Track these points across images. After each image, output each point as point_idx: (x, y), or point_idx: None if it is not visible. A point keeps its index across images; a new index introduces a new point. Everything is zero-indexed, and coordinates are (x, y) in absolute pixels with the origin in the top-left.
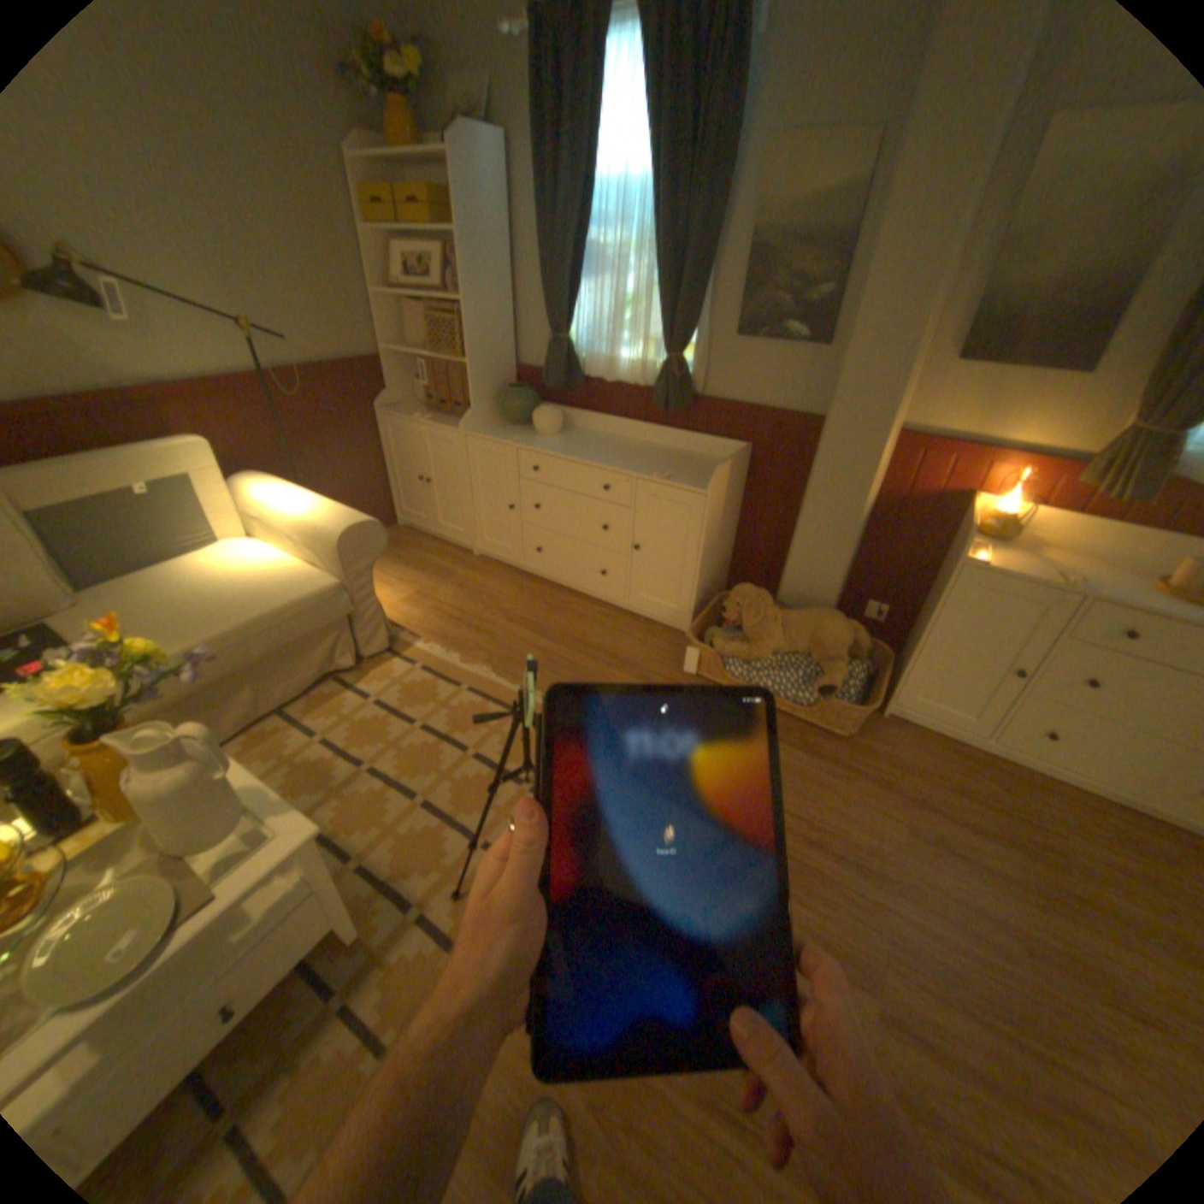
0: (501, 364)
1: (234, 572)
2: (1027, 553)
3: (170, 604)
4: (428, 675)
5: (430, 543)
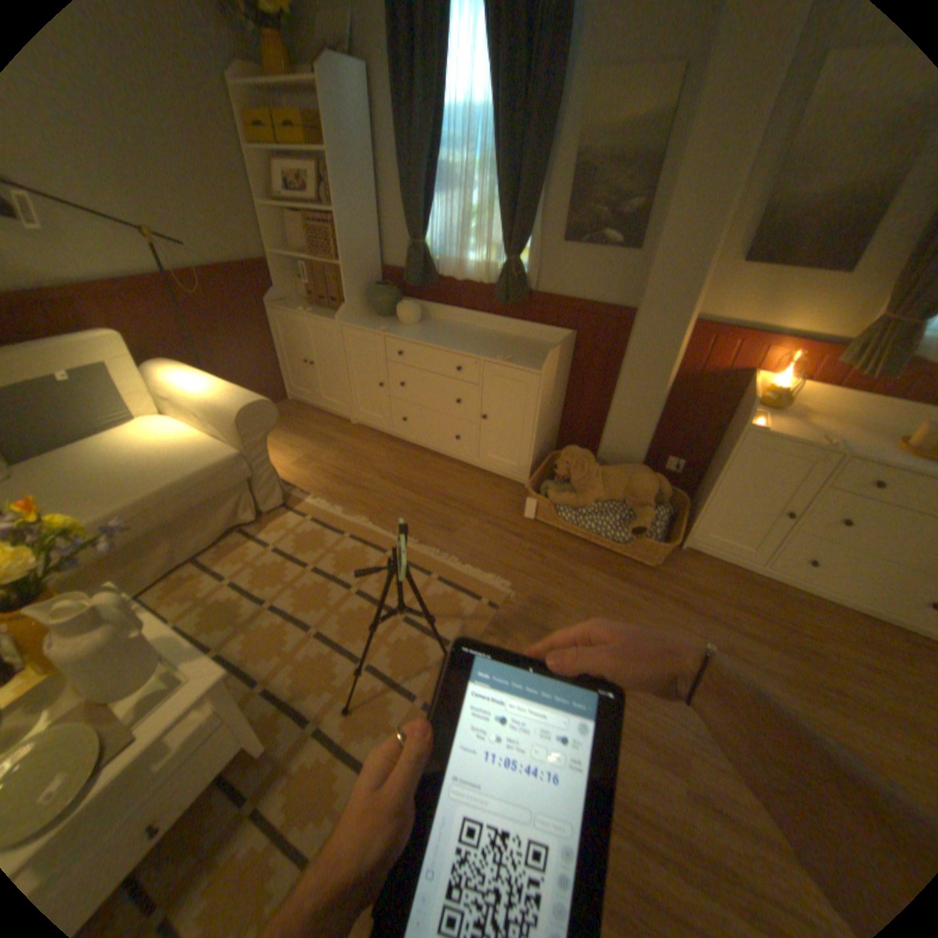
0: (369, 265)
1: (149, 445)
2: (797, 419)
3: (93, 475)
4: (317, 525)
5: (315, 414)
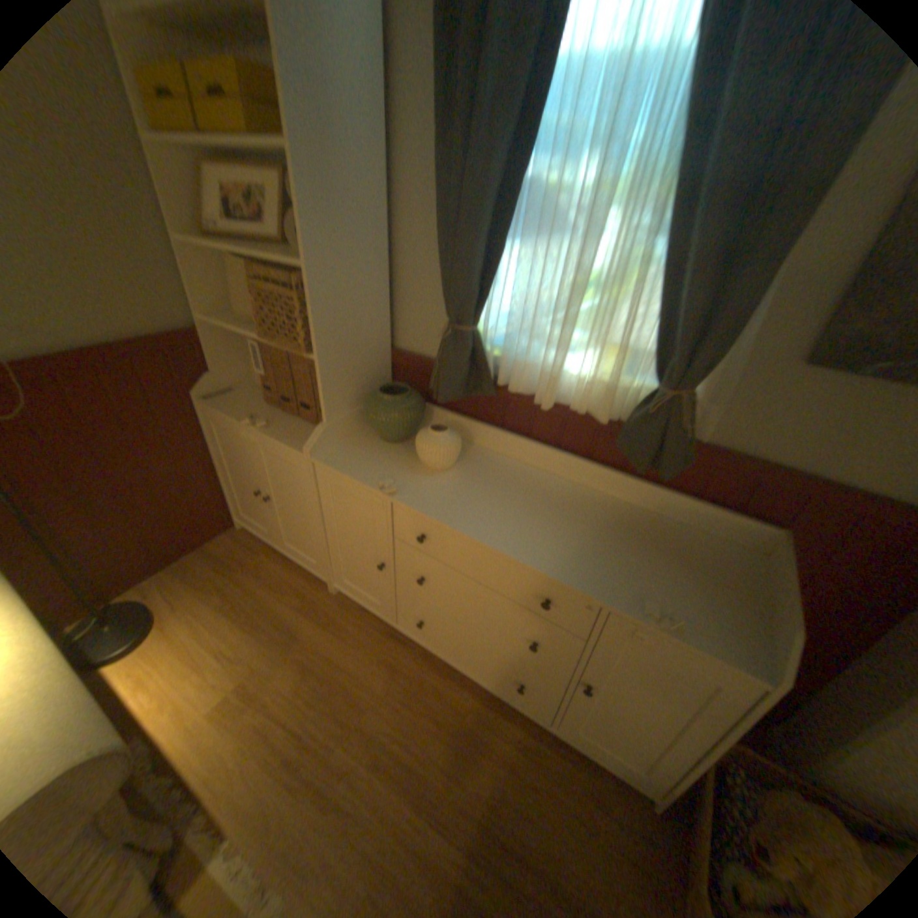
0: (371, 351)
1: None
2: None
3: None
4: None
5: (274, 564)
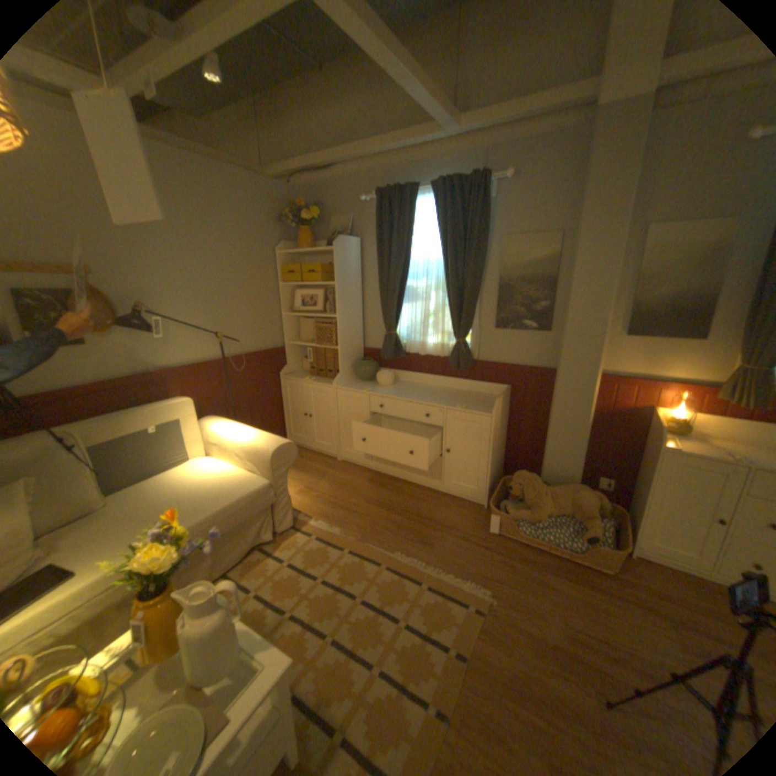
0: (356, 347)
1: (203, 479)
2: (701, 442)
3: (166, 502)
4: (320, 543)
5: (309, 454)
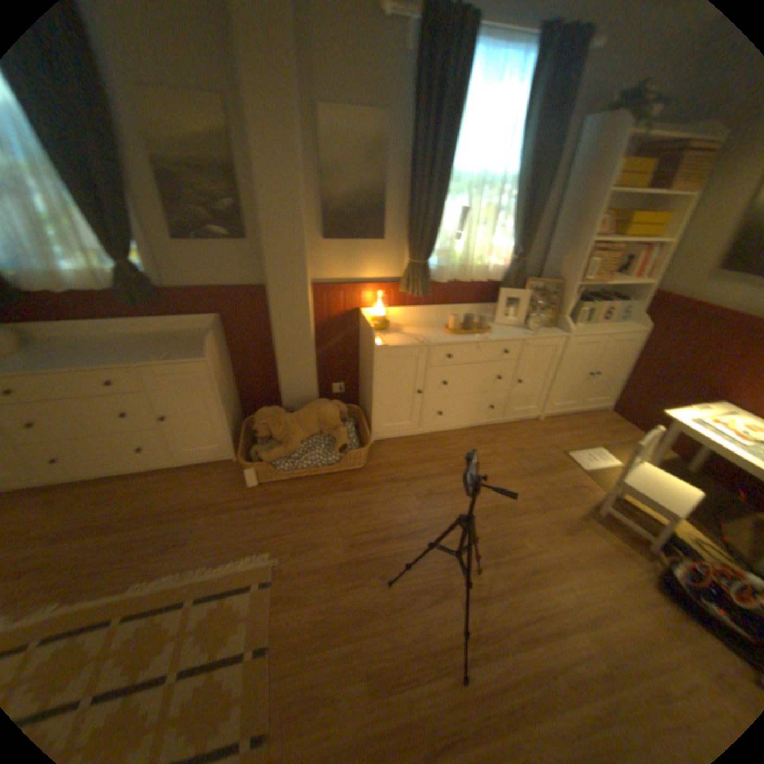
0: None
1: None
2: (397, 333)
3: None
4: None
5: None
